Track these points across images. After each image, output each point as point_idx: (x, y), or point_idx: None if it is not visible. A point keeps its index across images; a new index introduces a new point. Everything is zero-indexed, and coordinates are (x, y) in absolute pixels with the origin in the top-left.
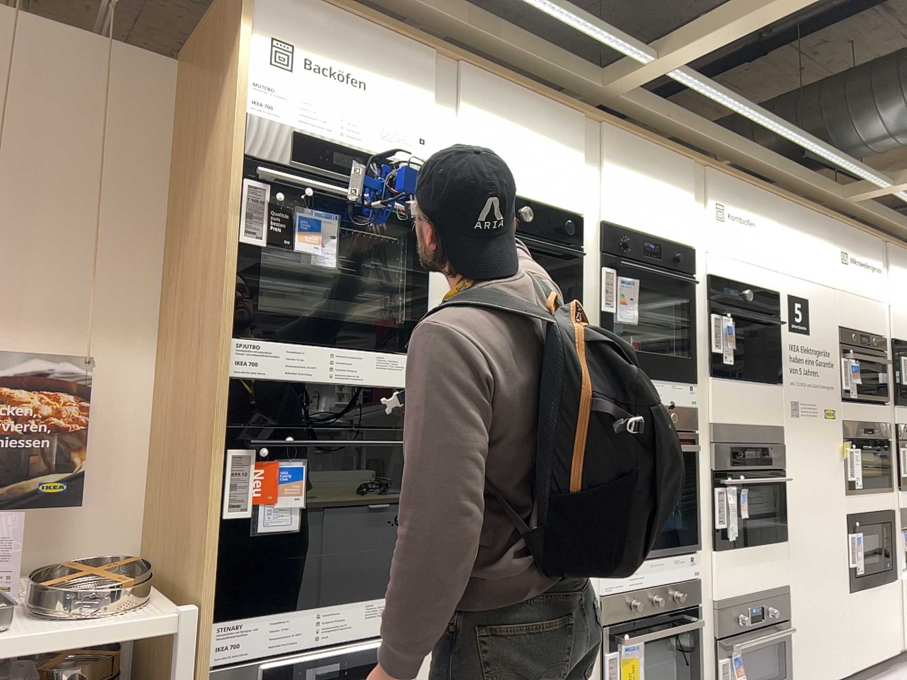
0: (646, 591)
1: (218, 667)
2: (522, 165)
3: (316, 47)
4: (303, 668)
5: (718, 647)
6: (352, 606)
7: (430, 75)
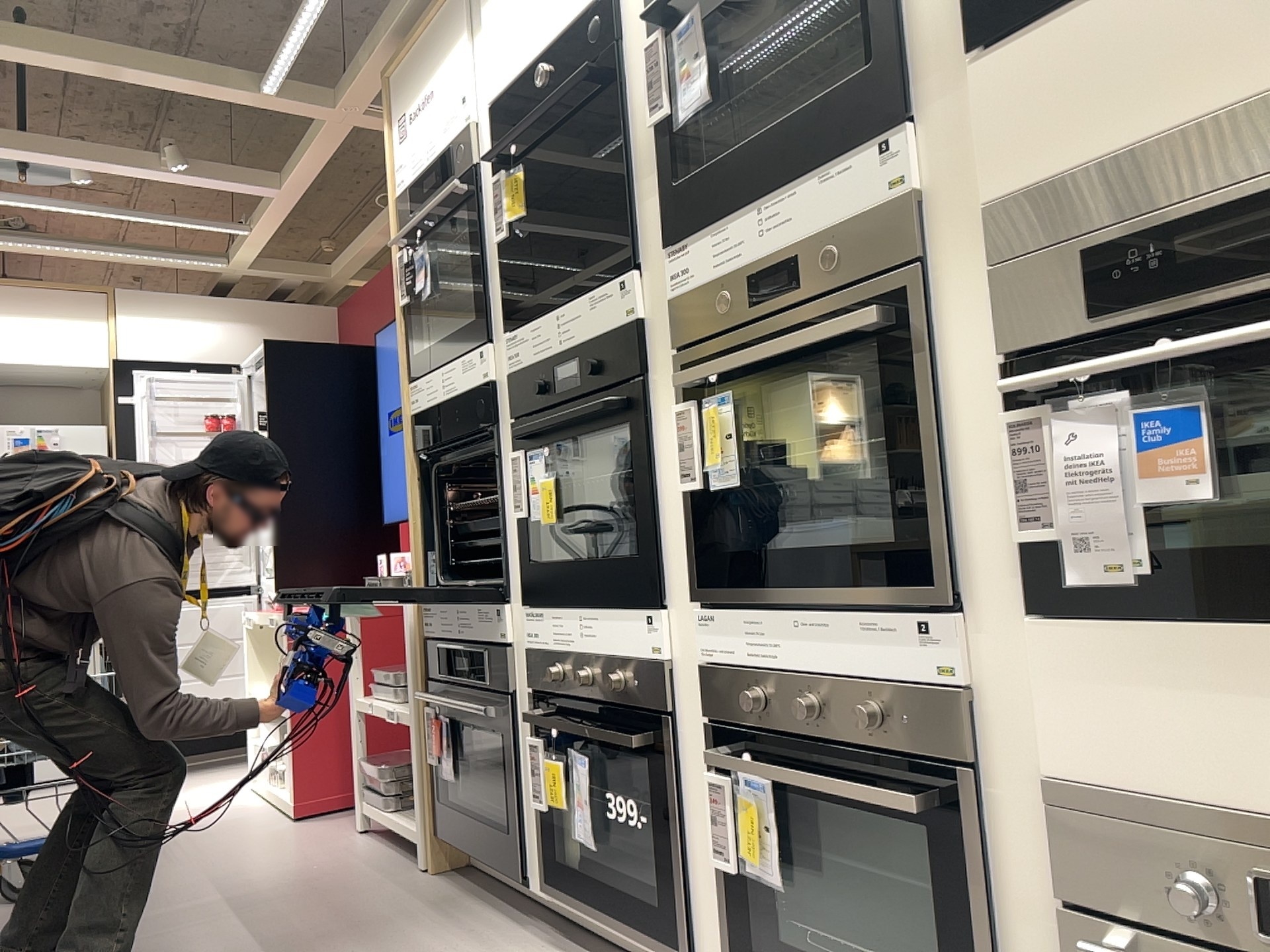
0: (785, 681)
1: (433, 641)
2: (532, 12)
3: (410, 98)
4: (453, 656)
5: (1067, 937)
6: (470, 609)
7: (459, 18)
